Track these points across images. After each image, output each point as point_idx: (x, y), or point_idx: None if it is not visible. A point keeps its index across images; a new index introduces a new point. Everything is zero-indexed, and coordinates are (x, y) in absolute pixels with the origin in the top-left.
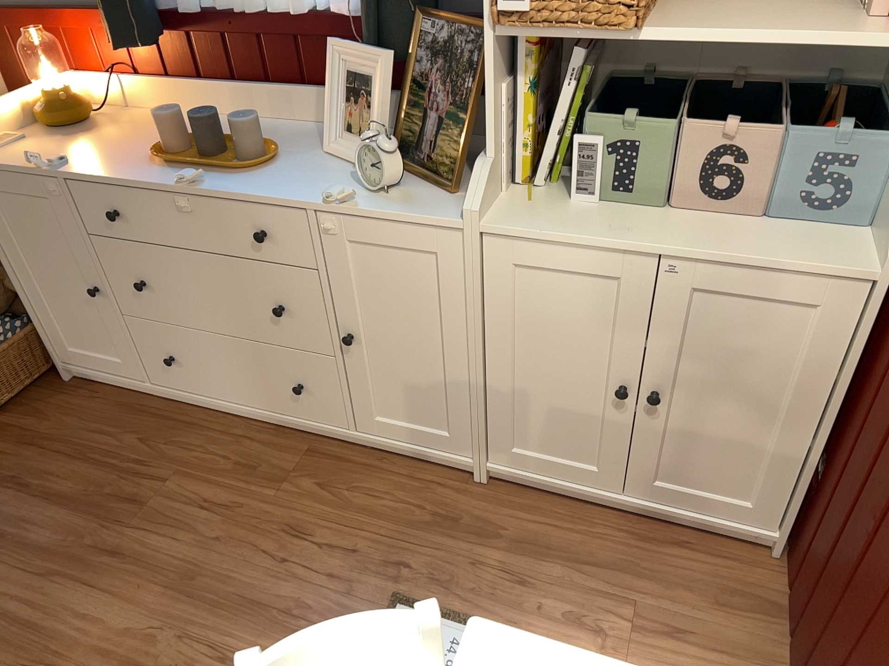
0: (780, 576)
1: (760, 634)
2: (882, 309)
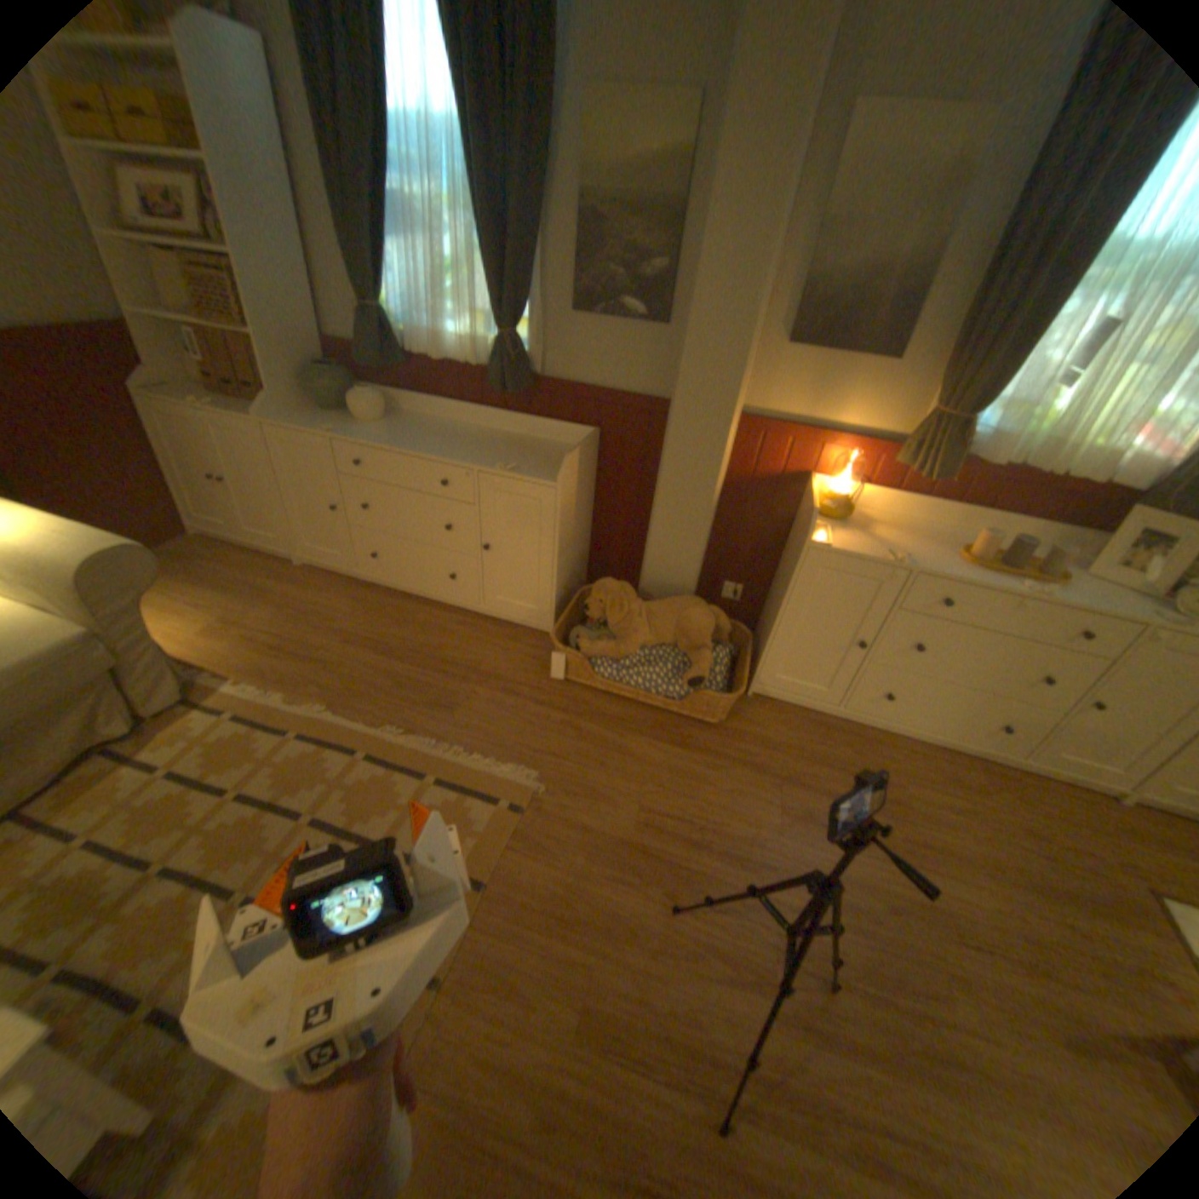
0: None
1: None
2: None
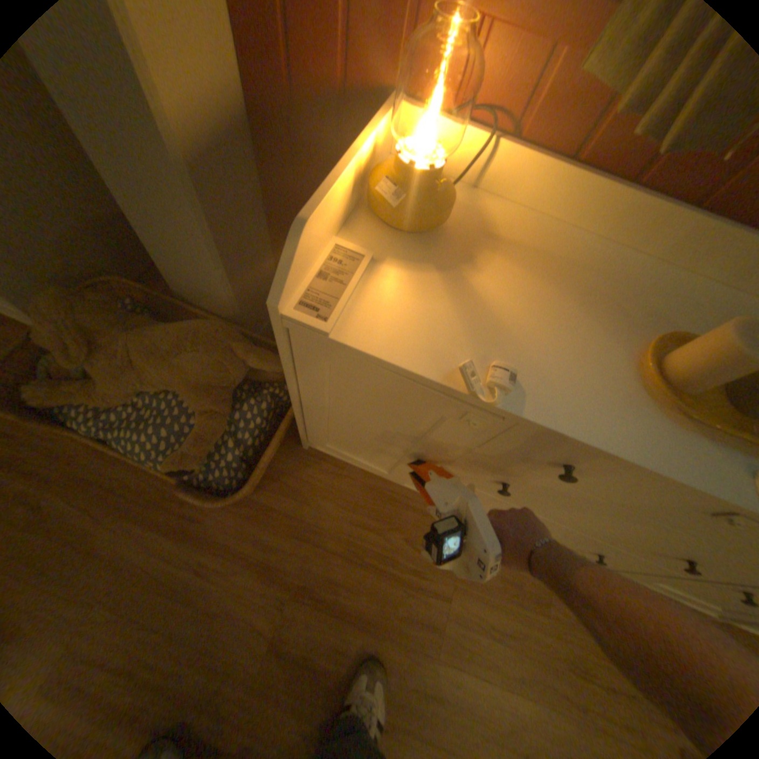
0: None
1: None
2: None
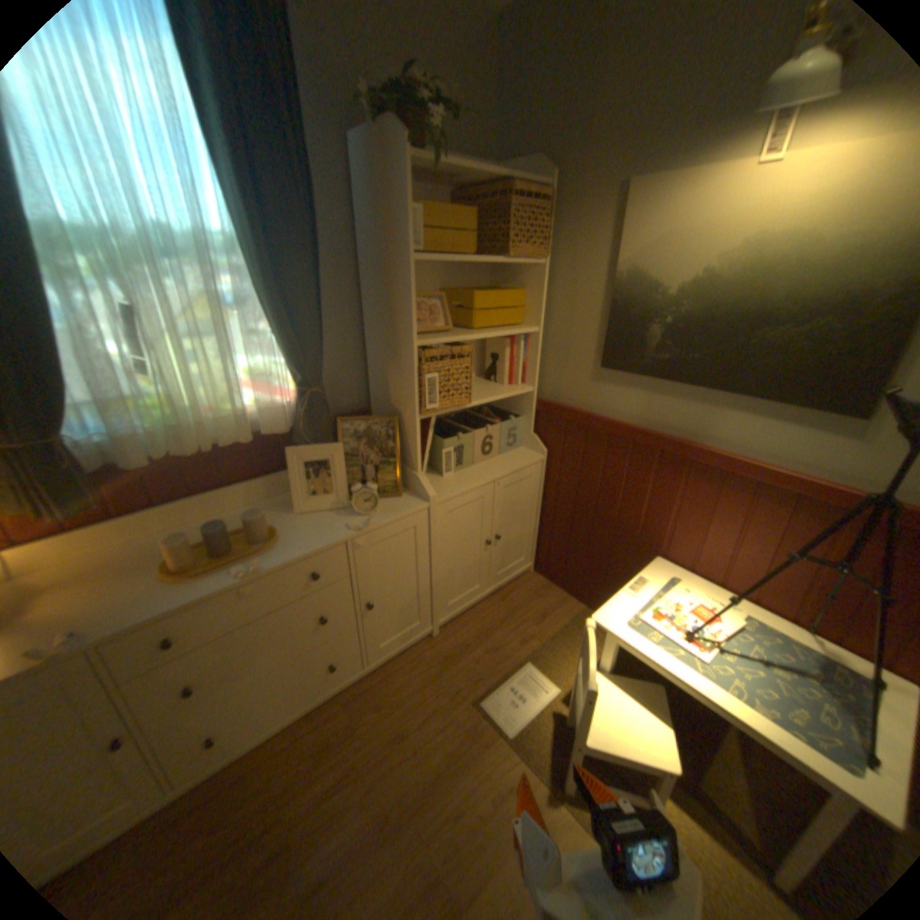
0: (541, 577)
1: (558, 596)
2: (547, 467)
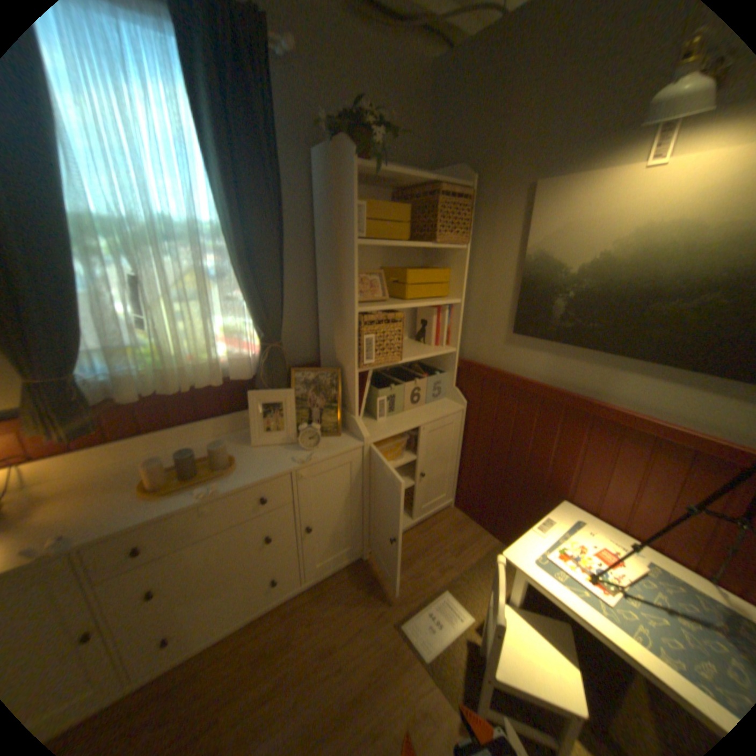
0: (461, 513)
1: (475, 531)
2: (467, 416)
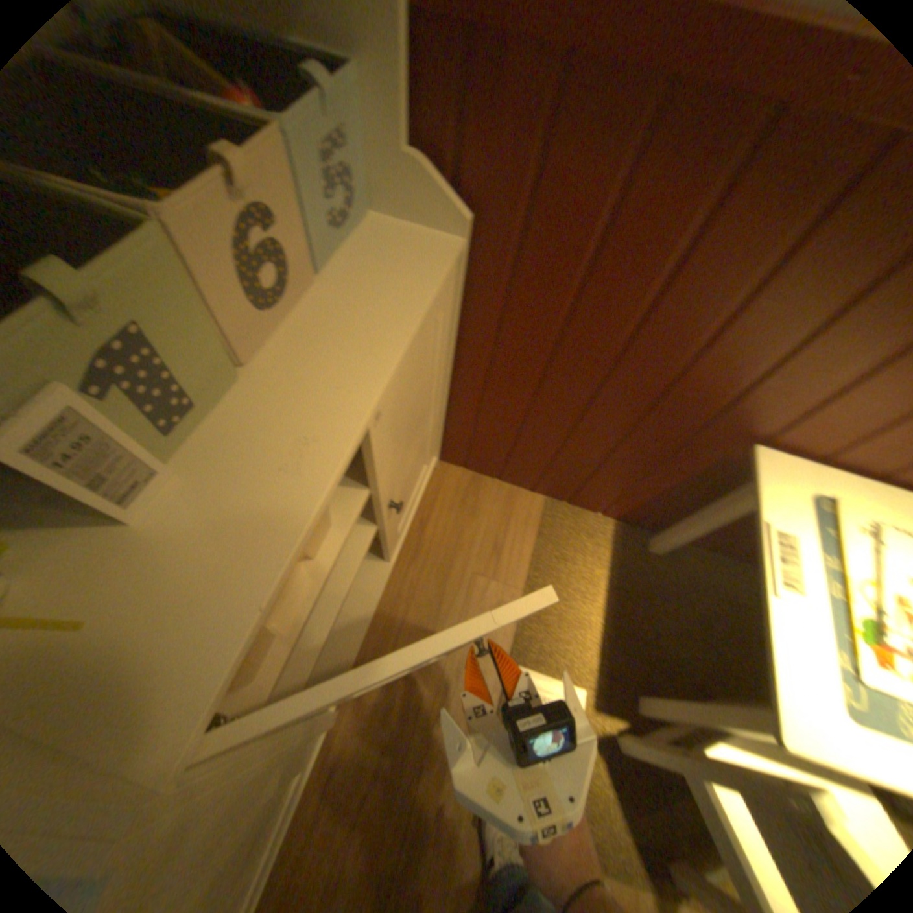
0: (456, 467)
1: (499, 494)
2: (473, 265)
